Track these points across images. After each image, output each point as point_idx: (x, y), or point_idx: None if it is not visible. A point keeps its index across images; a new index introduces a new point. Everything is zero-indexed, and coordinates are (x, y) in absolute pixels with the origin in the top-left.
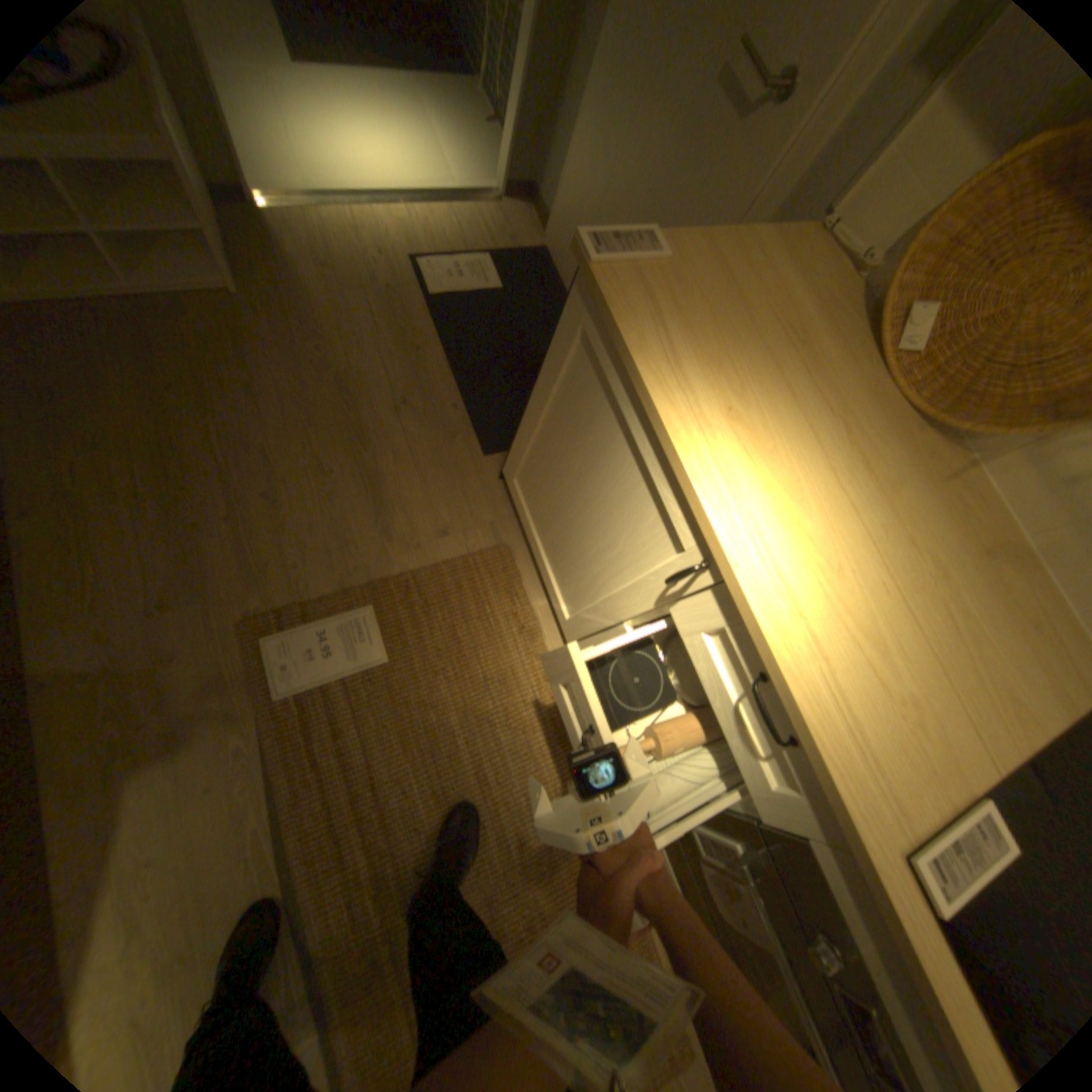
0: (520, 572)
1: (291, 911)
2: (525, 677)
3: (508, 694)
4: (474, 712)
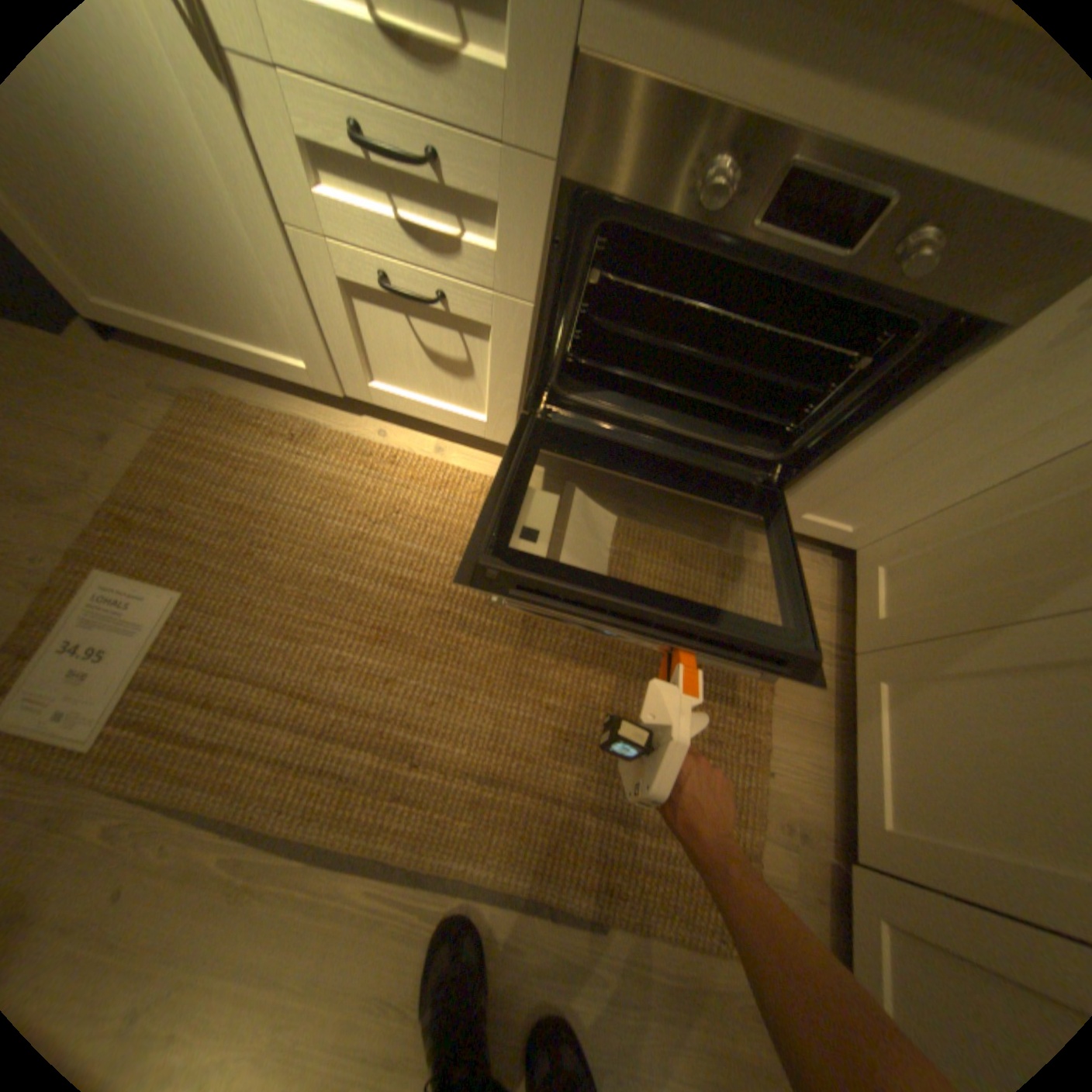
0: (231, 394)
1: (344, 862)
2: (343, 468)
3: (343, 496)
4: (327, 541)
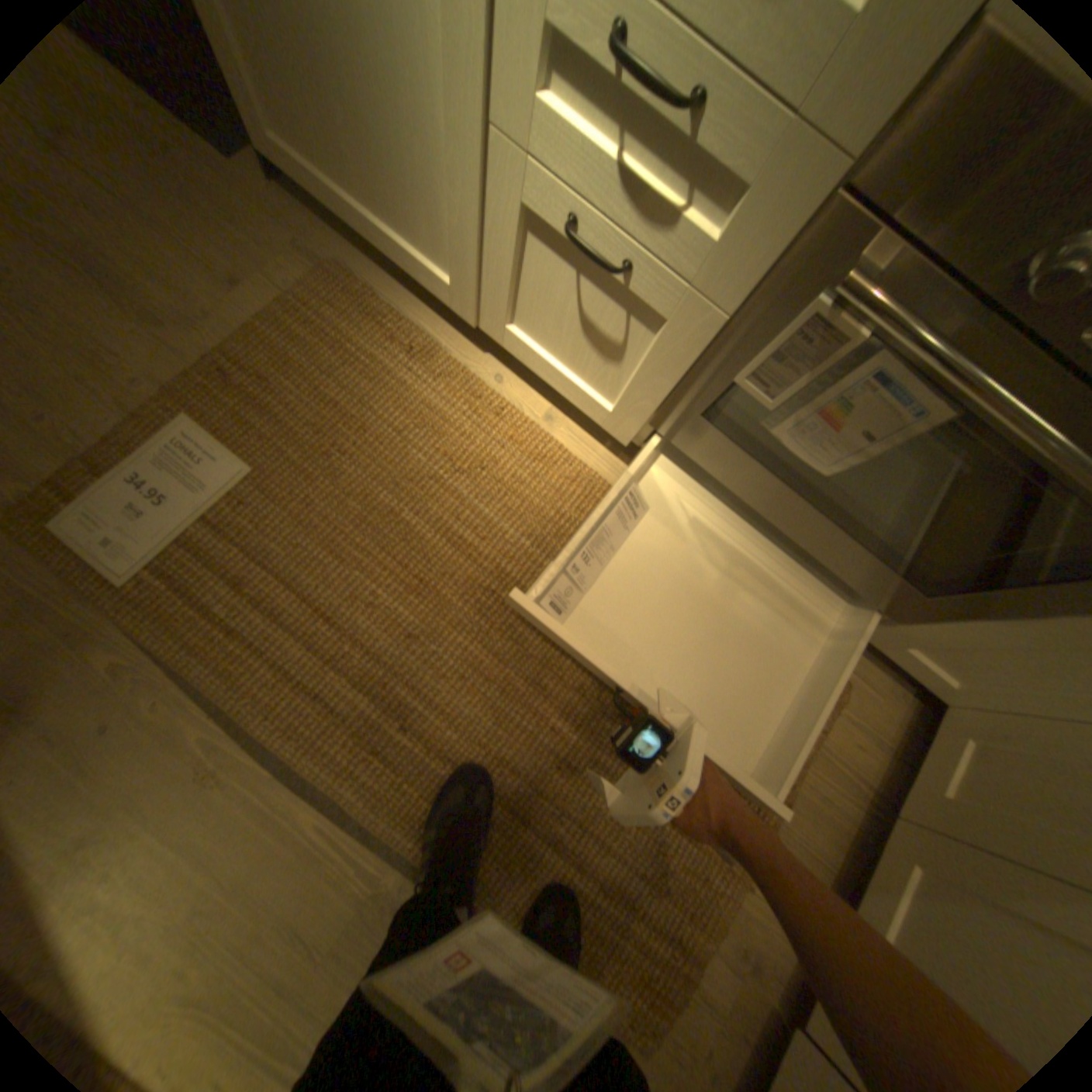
0: (369, 283)
1: (309, 791)
2: (449, 402)
3: (439, 431)
4: (406, 471)
